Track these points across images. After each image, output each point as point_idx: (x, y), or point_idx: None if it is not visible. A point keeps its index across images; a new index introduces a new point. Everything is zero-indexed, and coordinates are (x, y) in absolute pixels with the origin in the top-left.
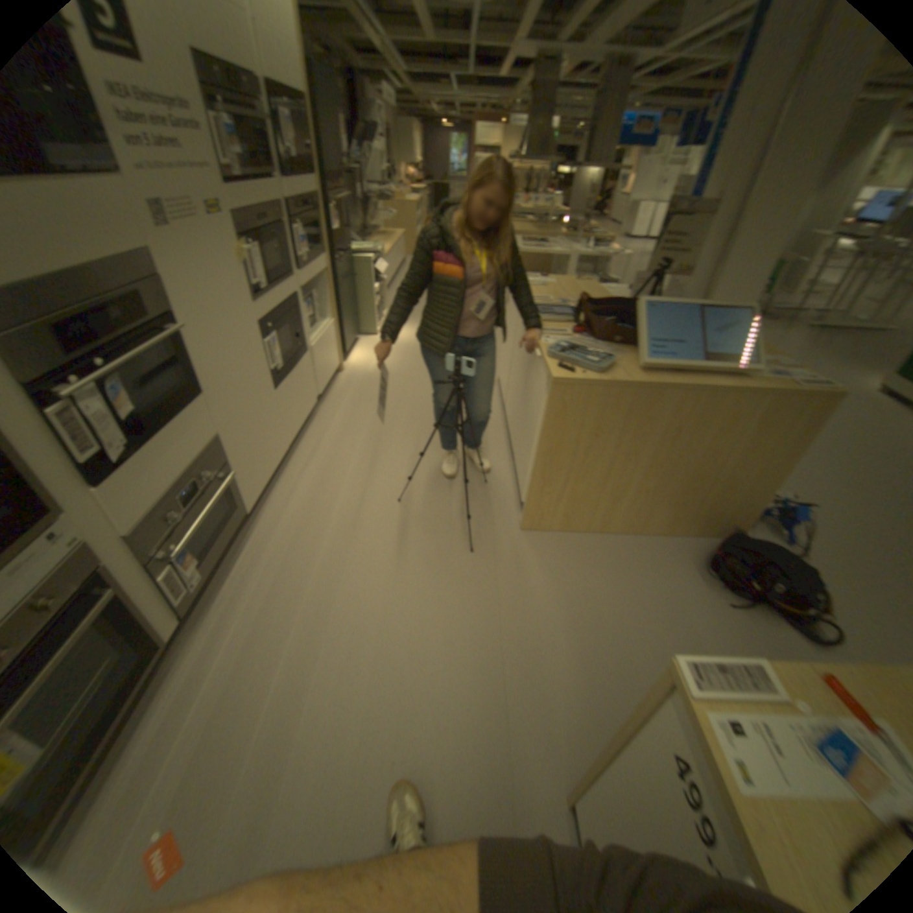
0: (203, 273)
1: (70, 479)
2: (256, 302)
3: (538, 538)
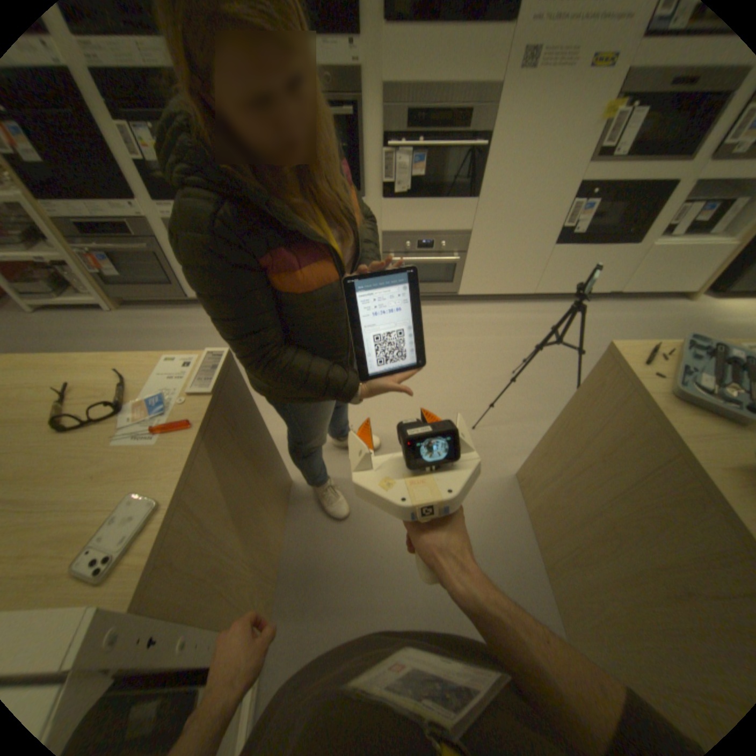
0: (548, 117)
1: (379, 190)
2: (600, 164)
3: (516, 497)
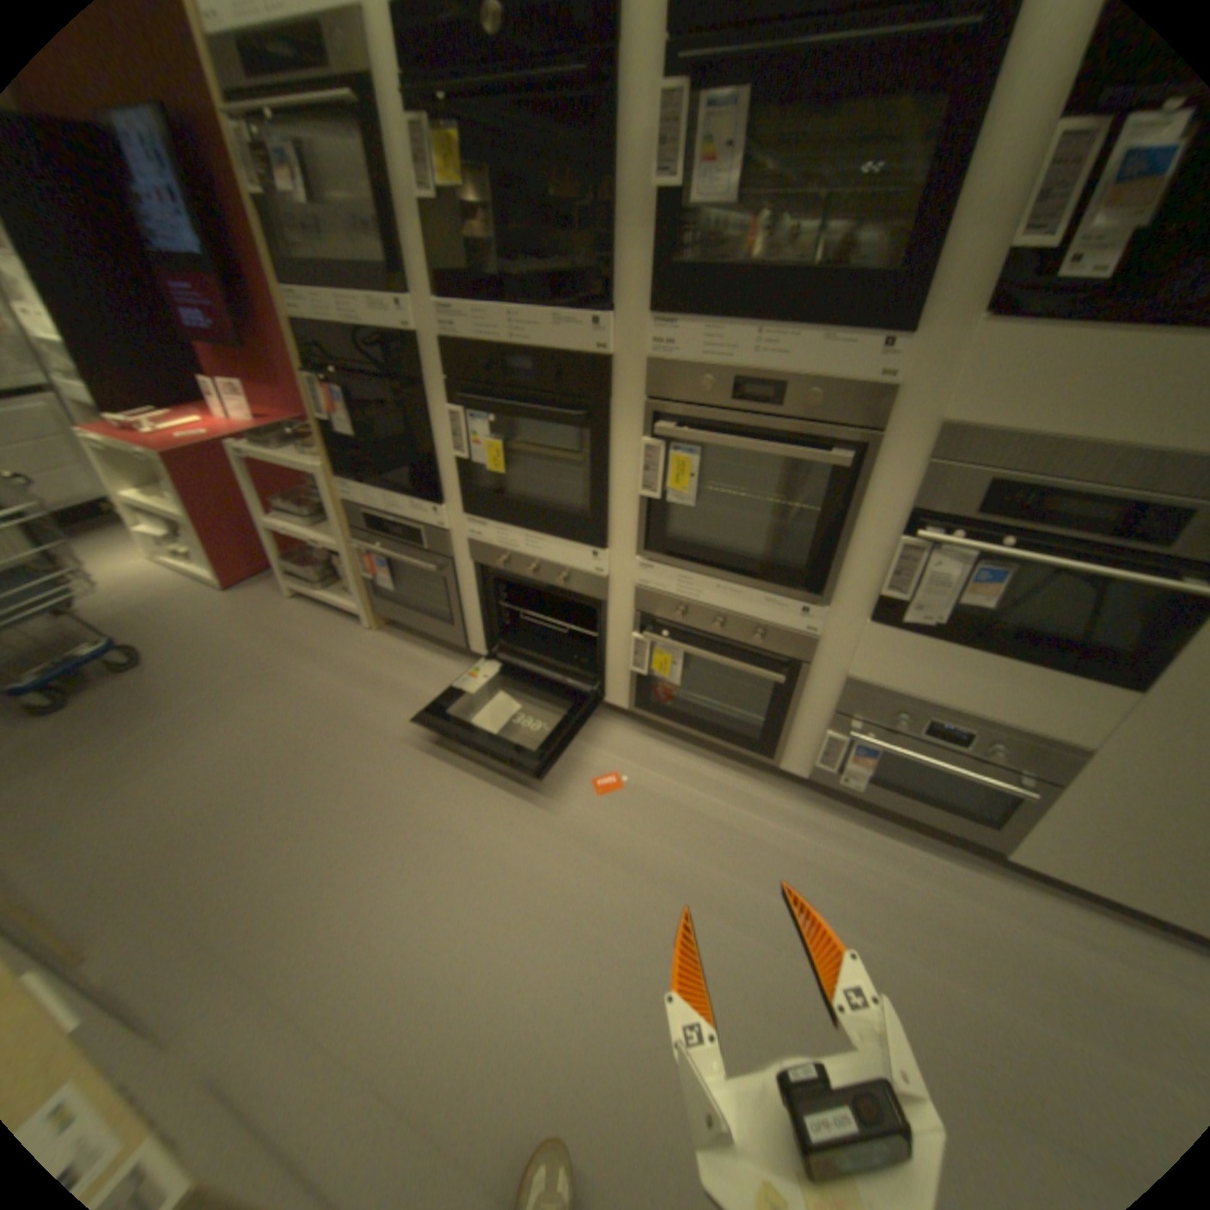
0: None
1: (871, 601)
2: None
3: None
